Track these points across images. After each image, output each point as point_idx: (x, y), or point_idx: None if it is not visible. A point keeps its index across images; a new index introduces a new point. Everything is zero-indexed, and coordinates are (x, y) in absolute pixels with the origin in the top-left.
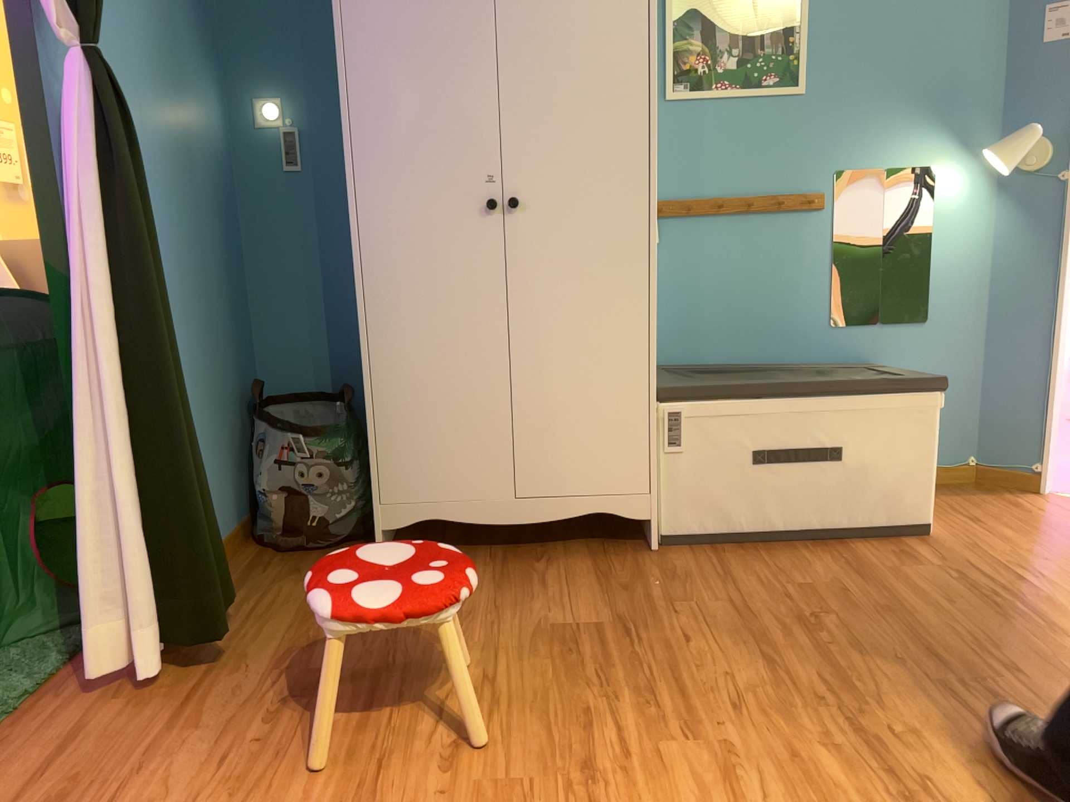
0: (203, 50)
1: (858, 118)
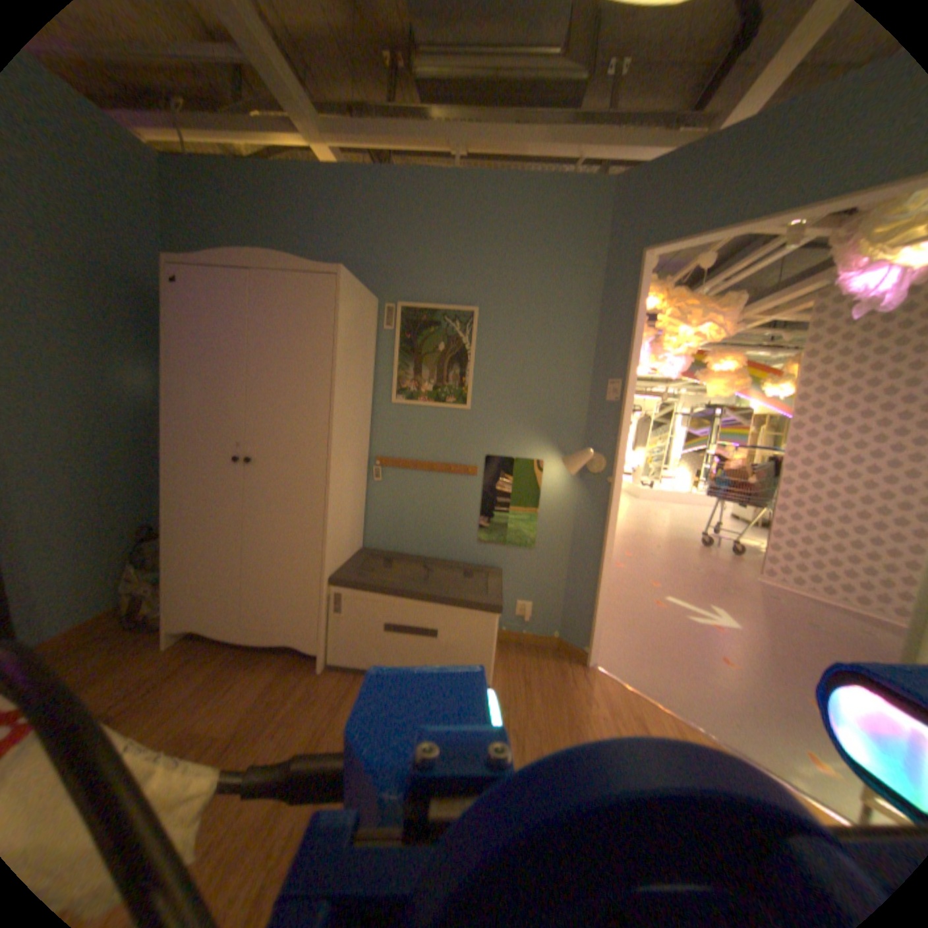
0: (134, 348)
1: (499, 427)
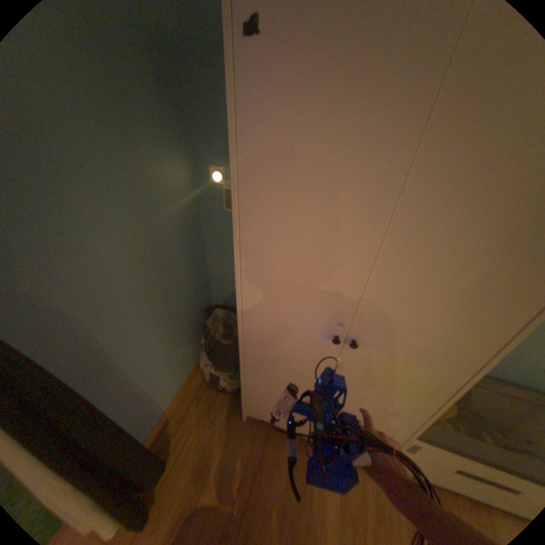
0: (167, 137)
1: None
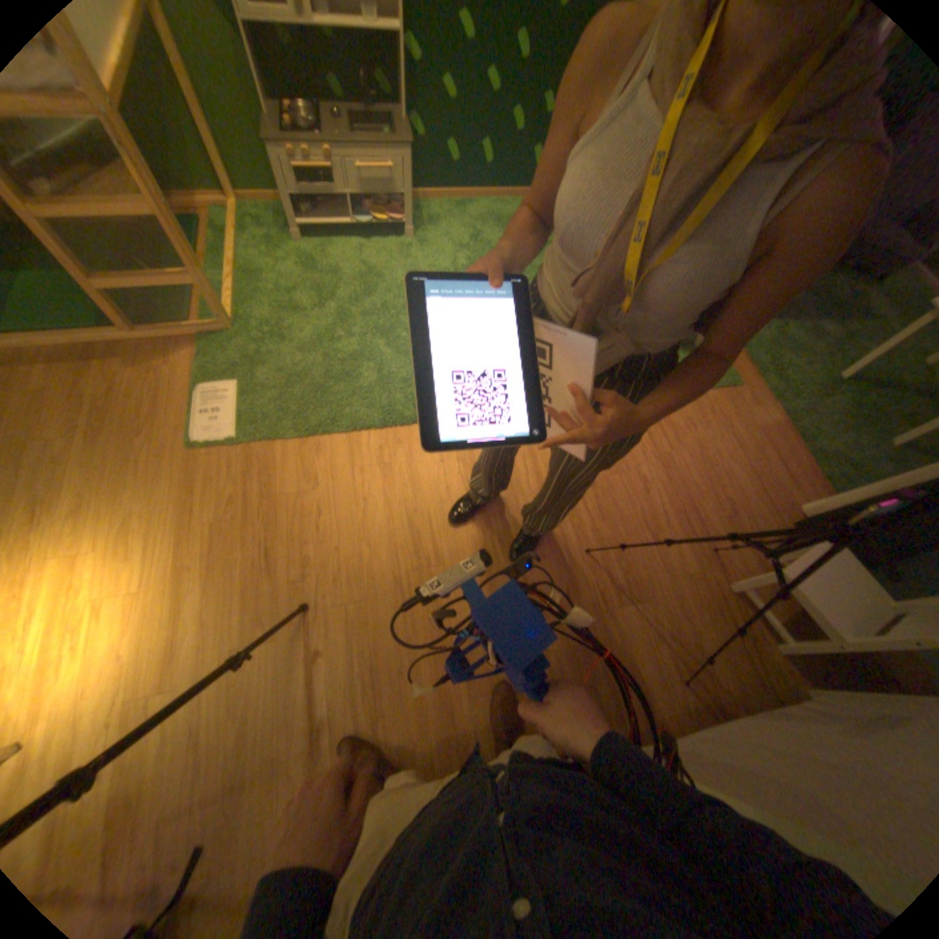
0: None
1: None
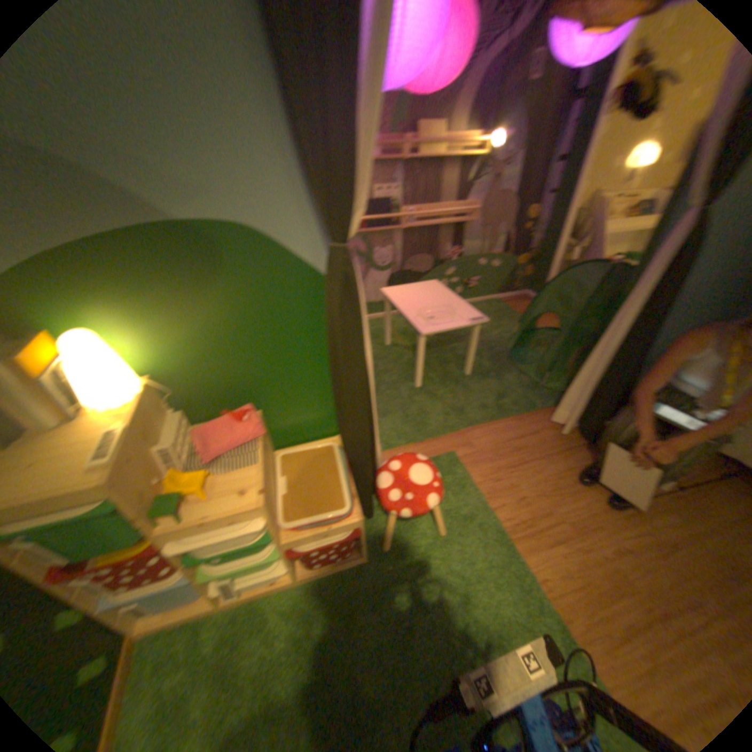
0: None
1: None
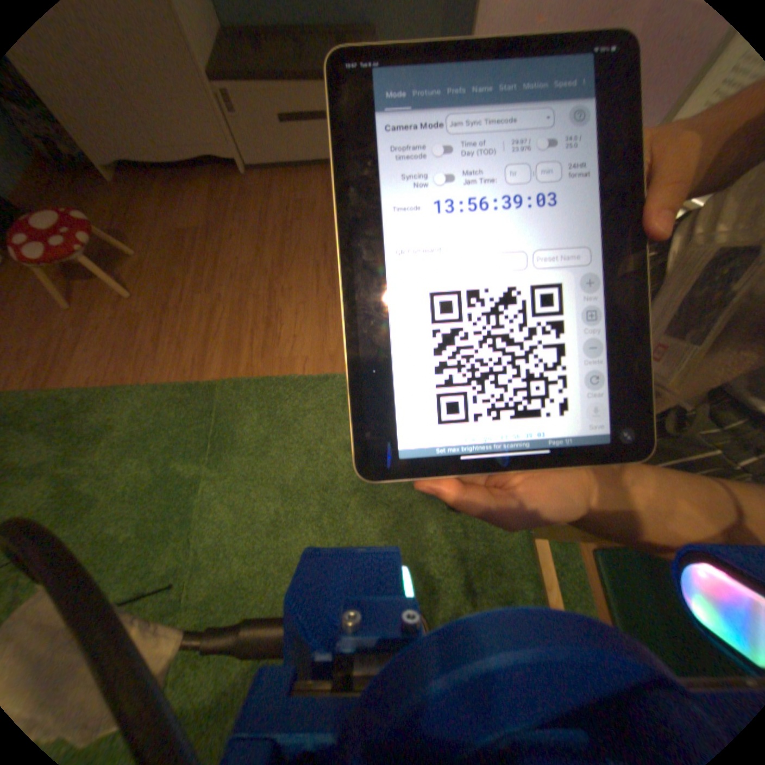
0: None
1: None
